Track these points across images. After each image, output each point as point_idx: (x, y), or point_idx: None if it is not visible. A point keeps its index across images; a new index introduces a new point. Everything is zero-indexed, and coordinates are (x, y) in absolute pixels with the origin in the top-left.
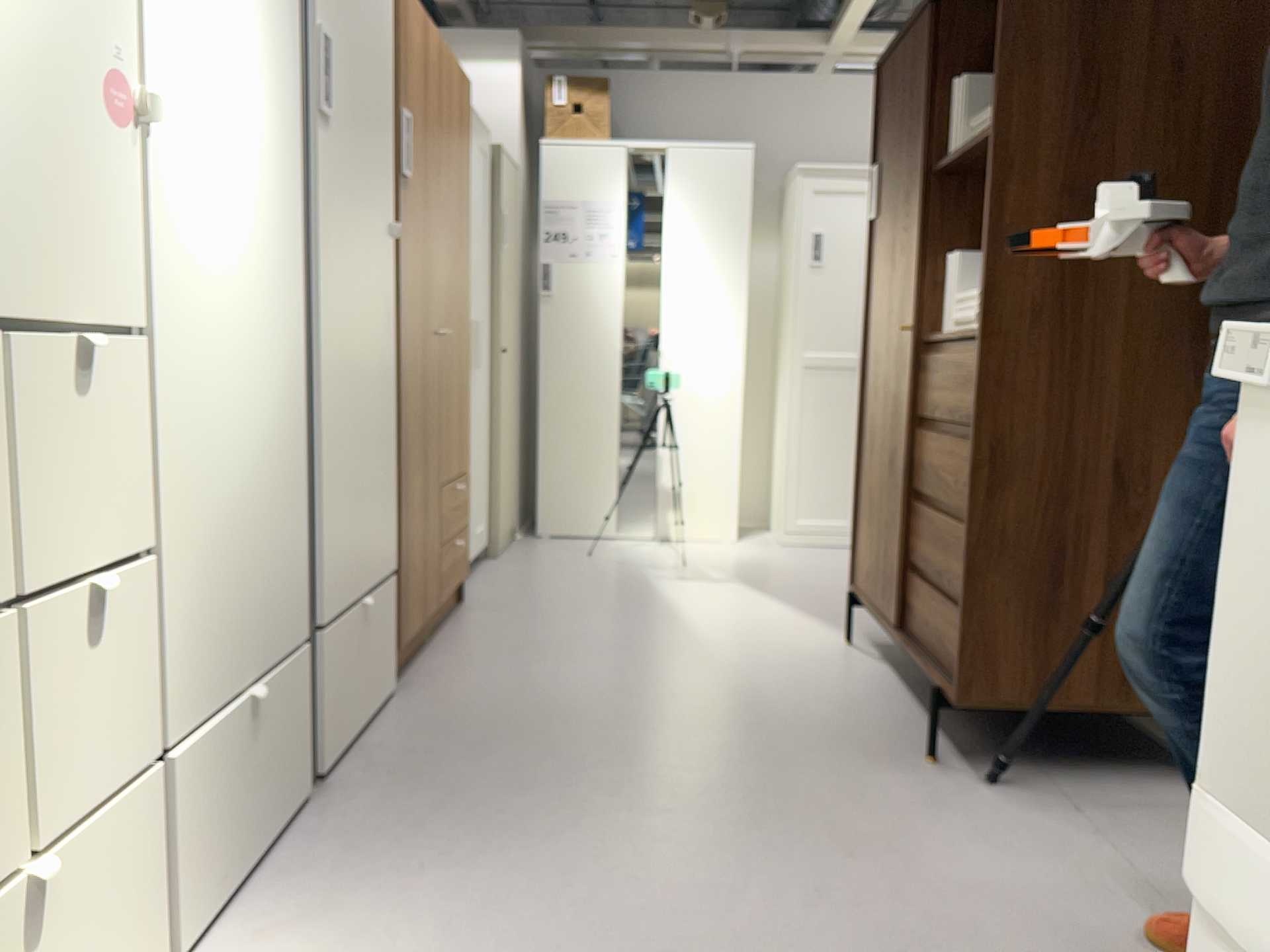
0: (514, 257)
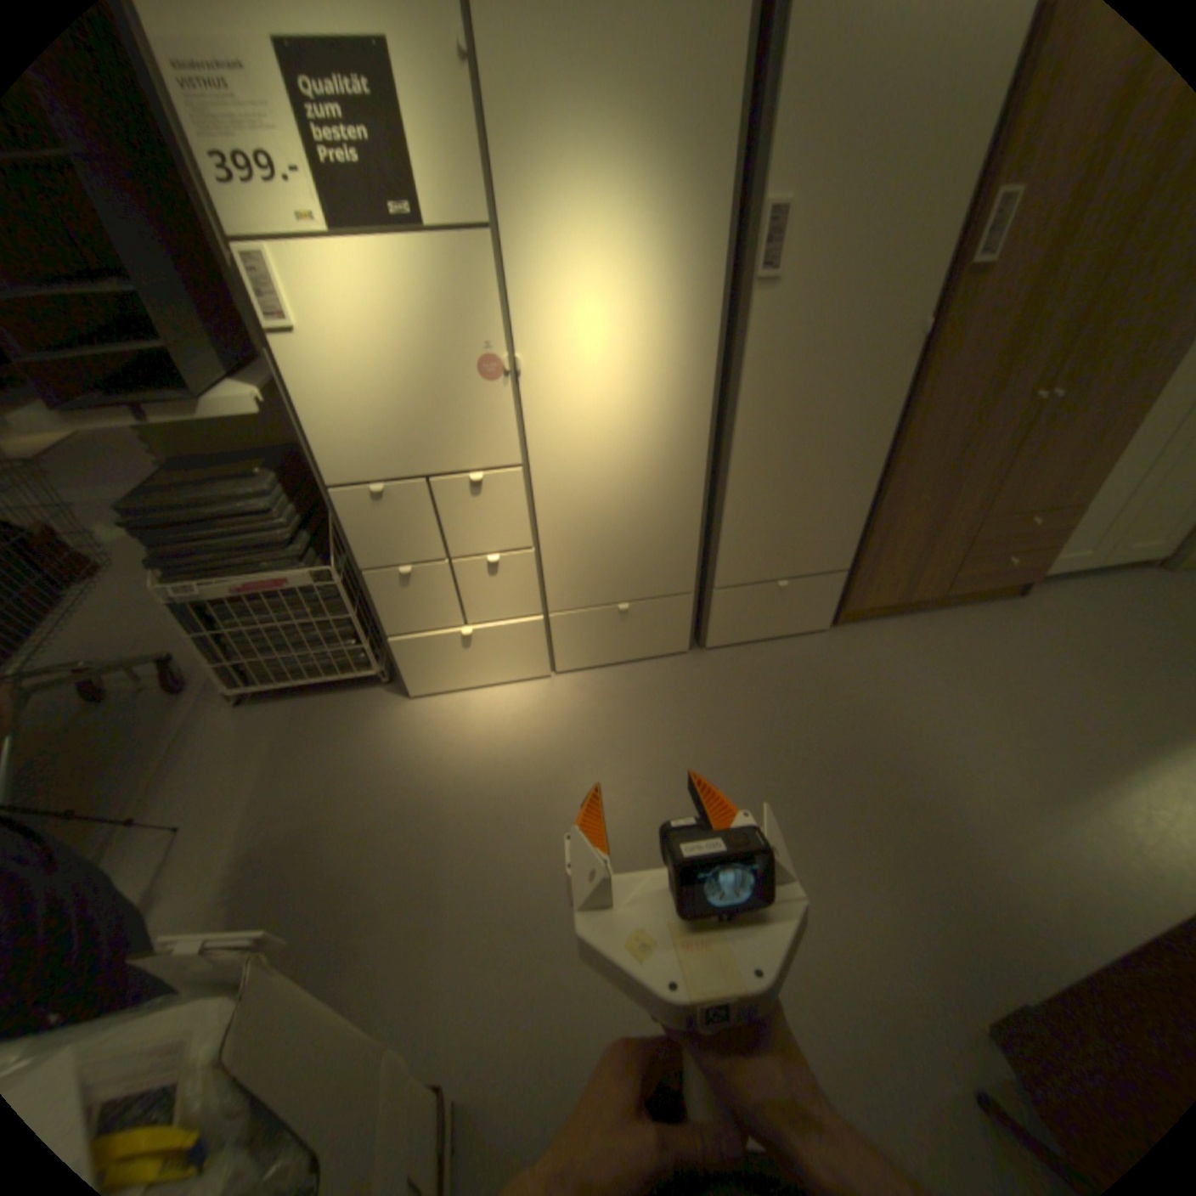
0: None
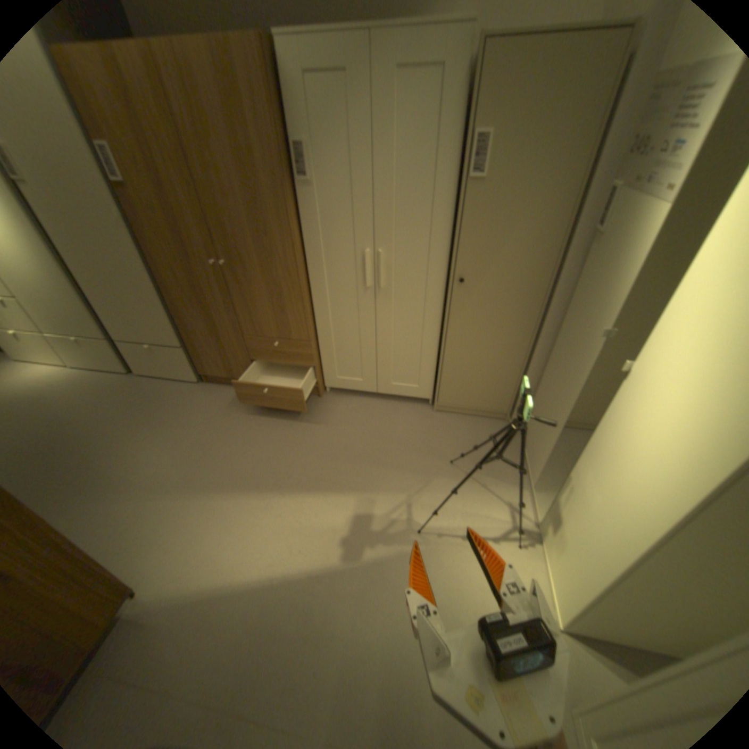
0: (548, 180)
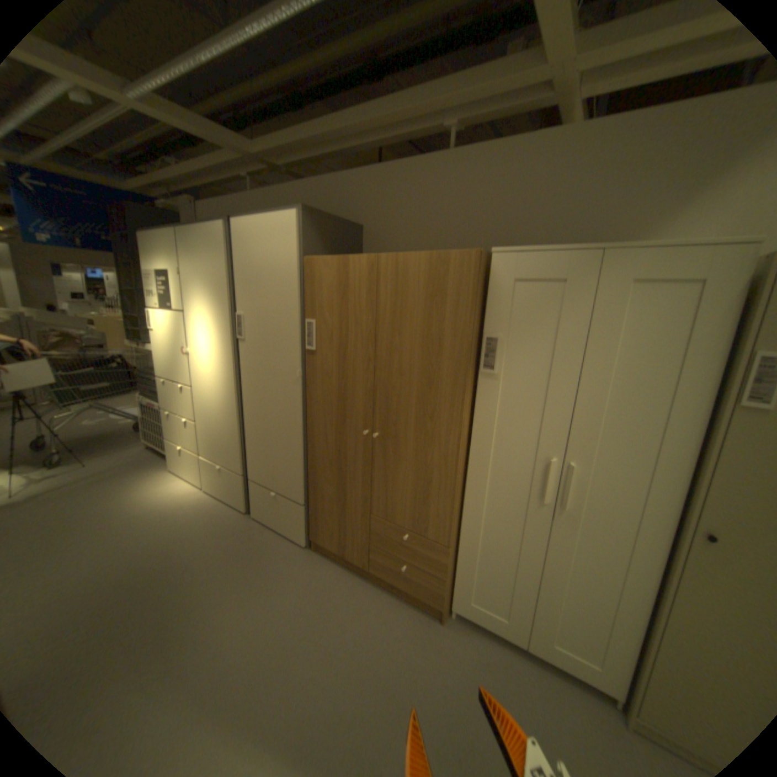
0: None
